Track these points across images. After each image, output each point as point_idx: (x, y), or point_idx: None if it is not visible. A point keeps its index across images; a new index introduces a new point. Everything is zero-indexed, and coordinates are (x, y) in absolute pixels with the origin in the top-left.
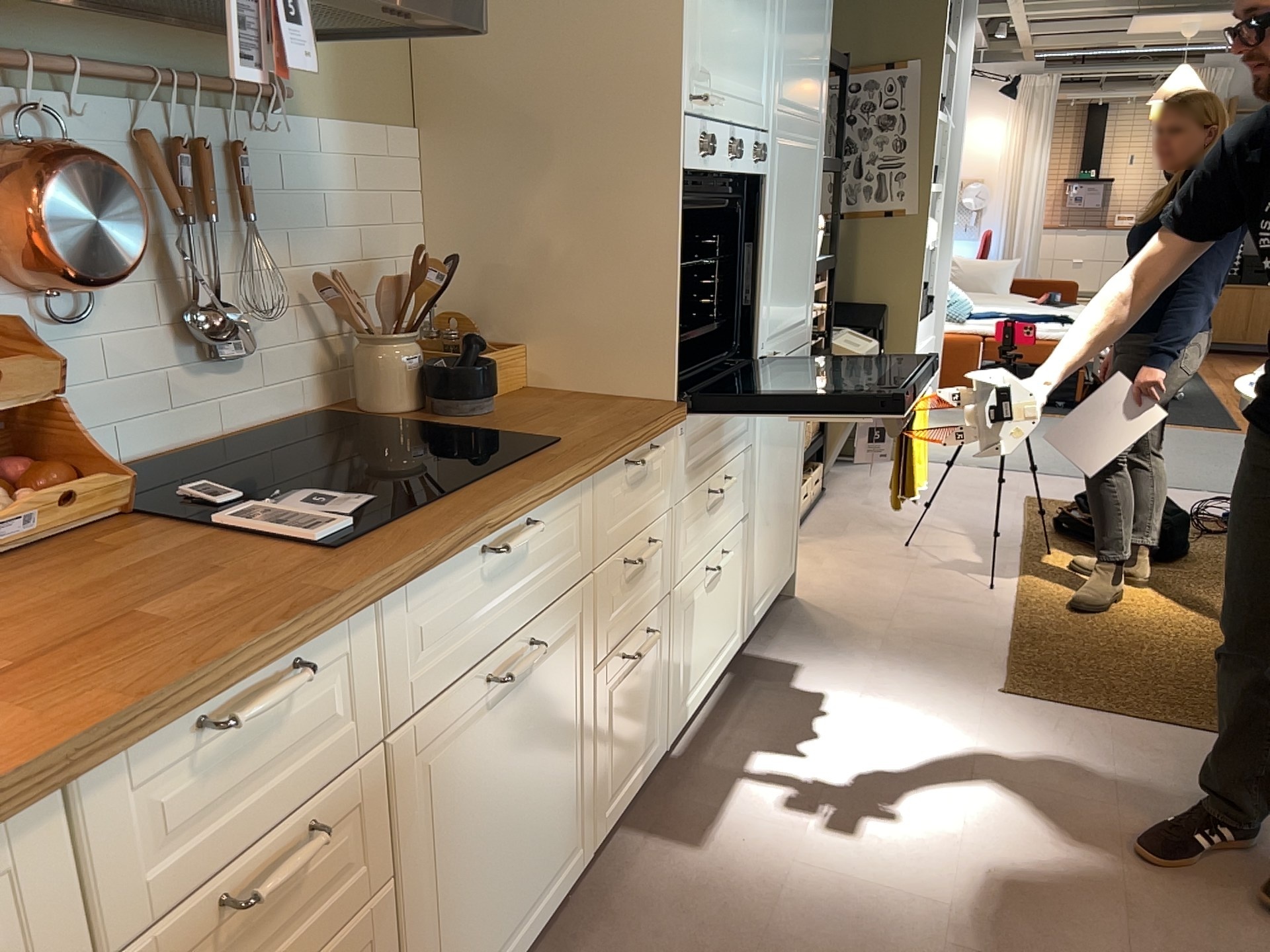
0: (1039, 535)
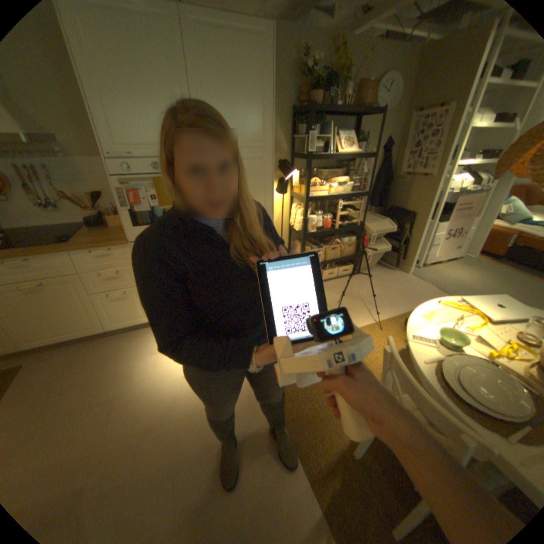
0: (395, 322)
